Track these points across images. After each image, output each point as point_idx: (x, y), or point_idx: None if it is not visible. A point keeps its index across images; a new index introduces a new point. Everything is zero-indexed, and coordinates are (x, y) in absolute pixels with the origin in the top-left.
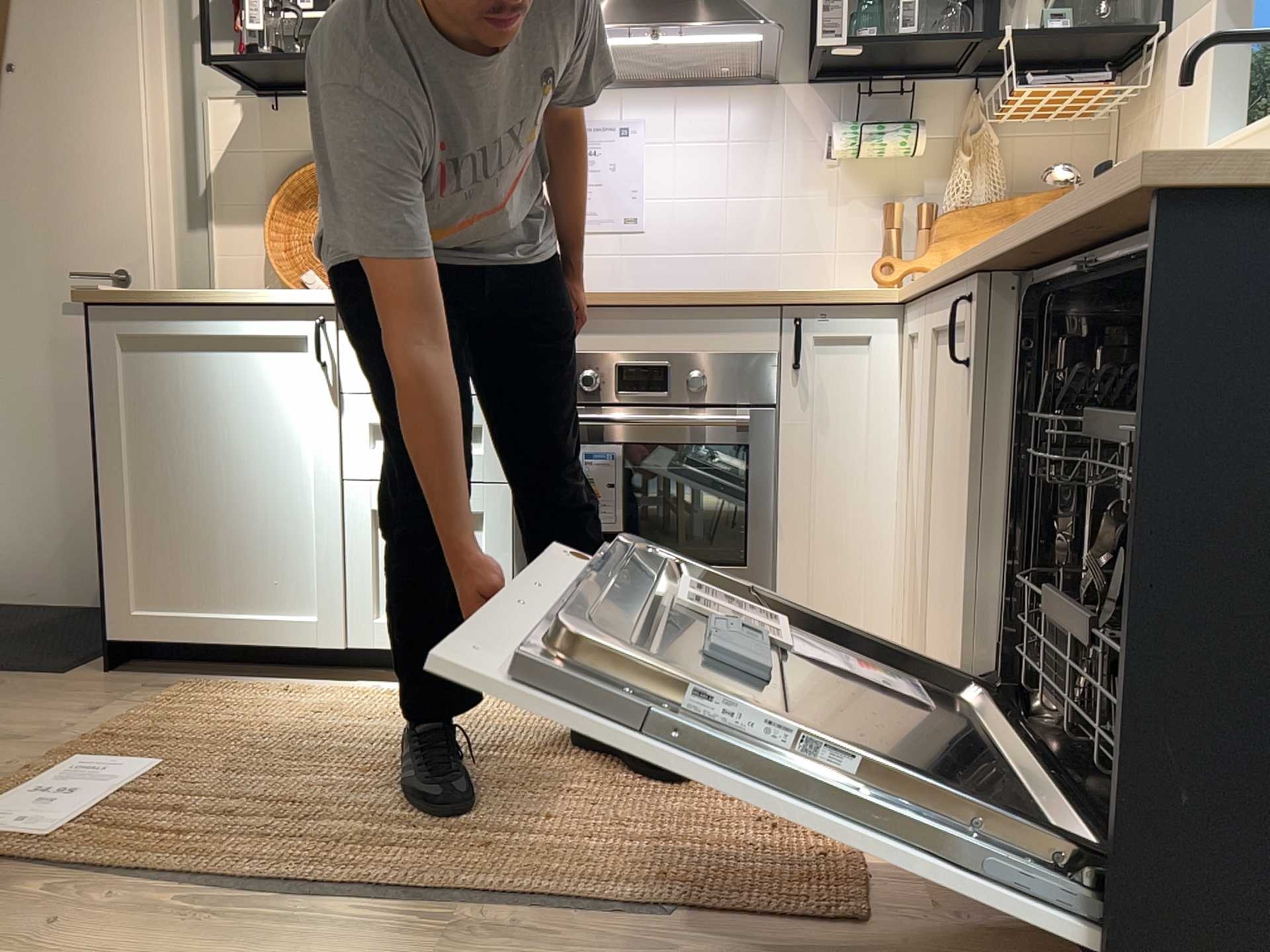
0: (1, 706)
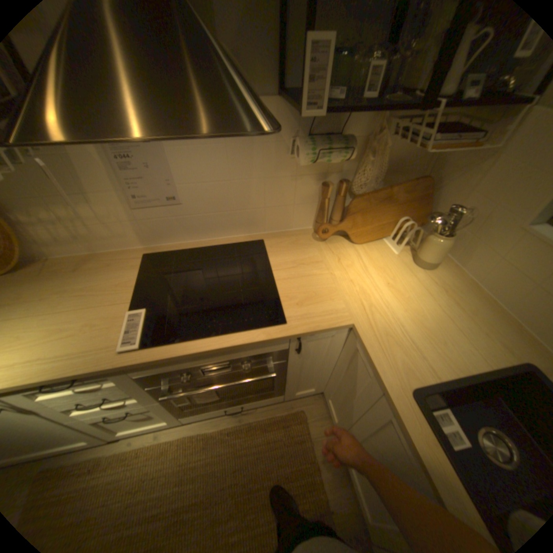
0: None
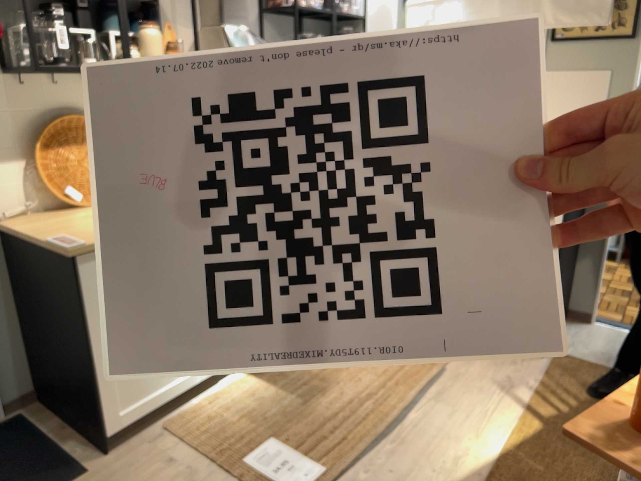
0: None
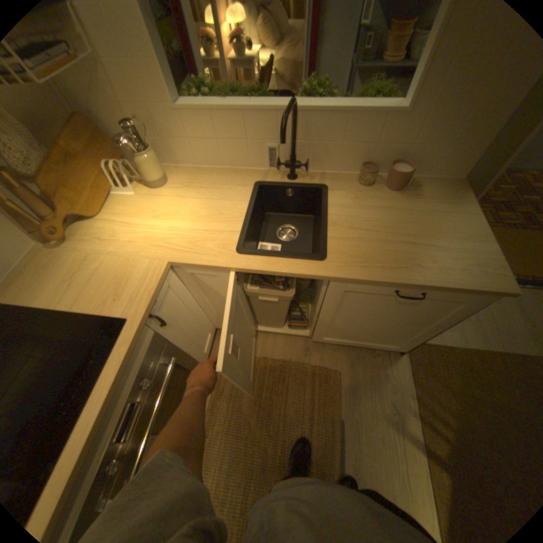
0: None
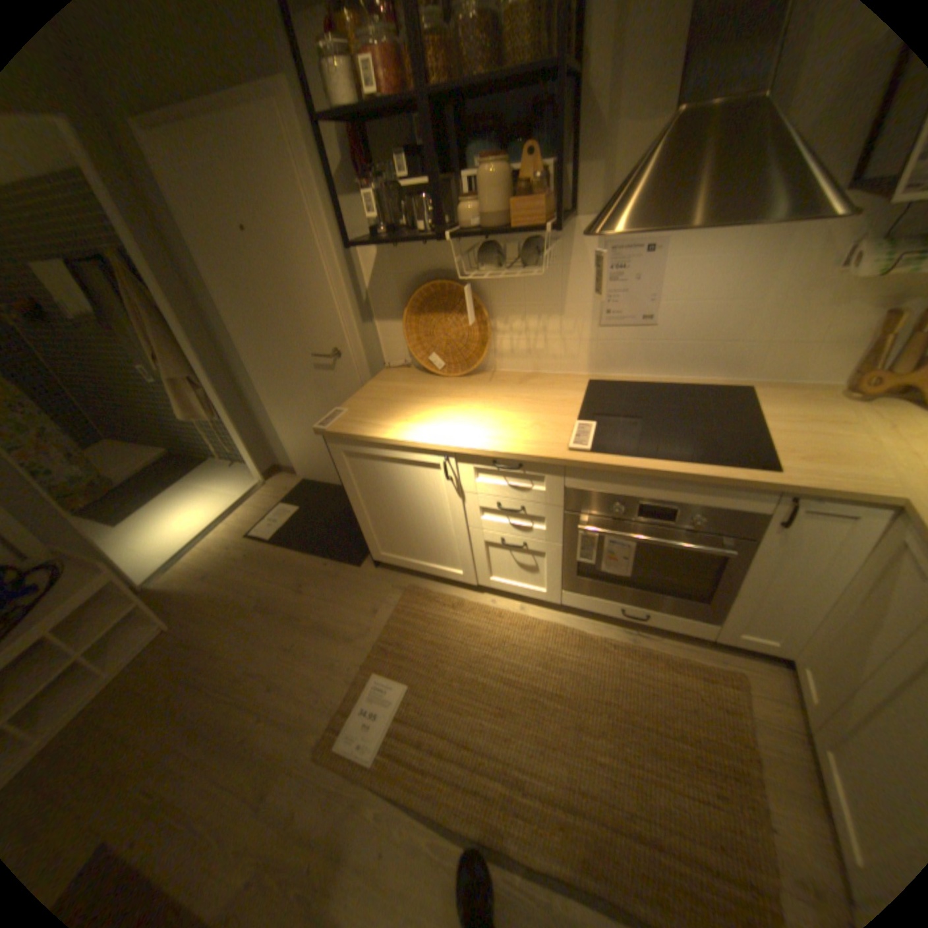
0: (338, 598)
